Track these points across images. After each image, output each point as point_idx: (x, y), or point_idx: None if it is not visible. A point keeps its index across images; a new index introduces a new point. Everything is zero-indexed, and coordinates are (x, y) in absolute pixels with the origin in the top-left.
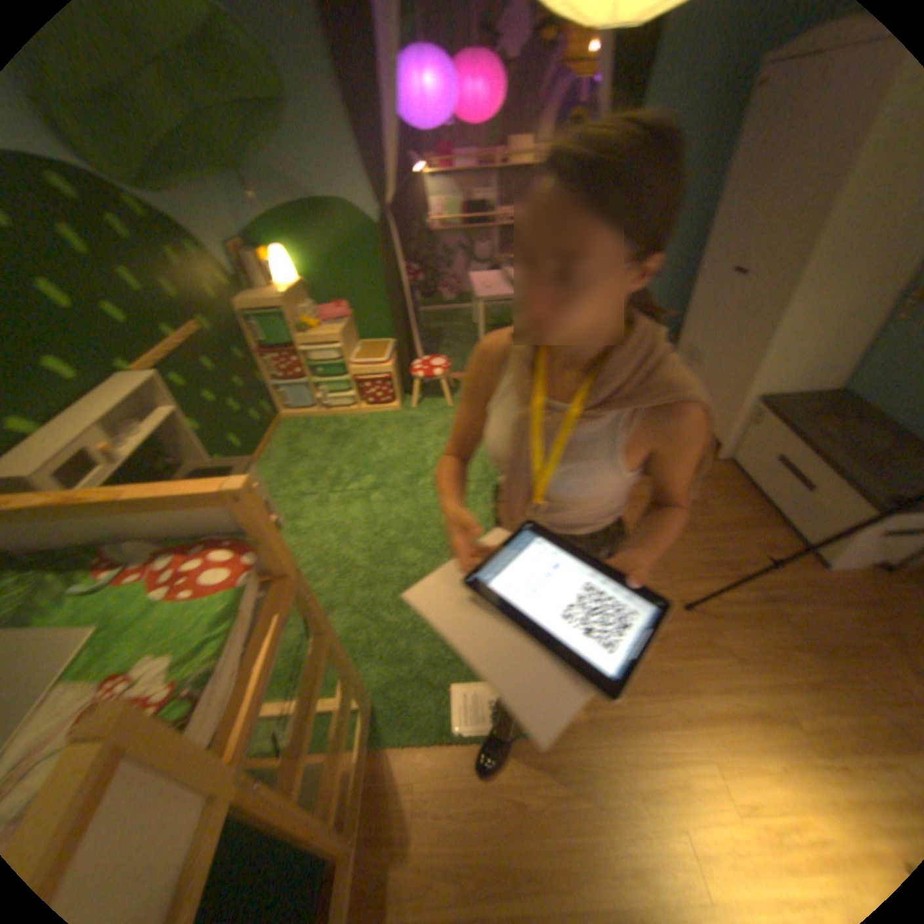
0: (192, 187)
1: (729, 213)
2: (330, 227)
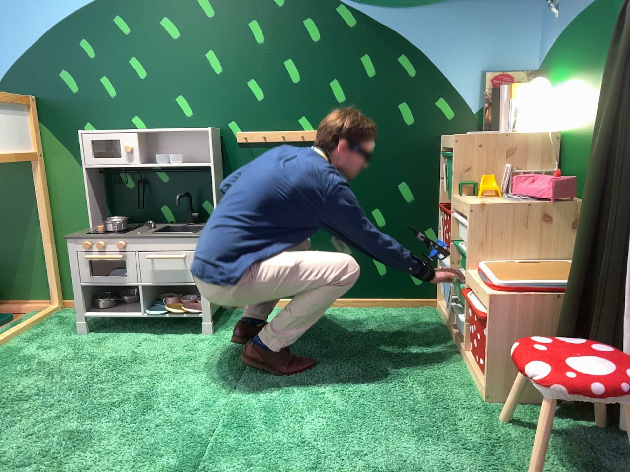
0: (461, 6)
1: None
2: (606, 43)
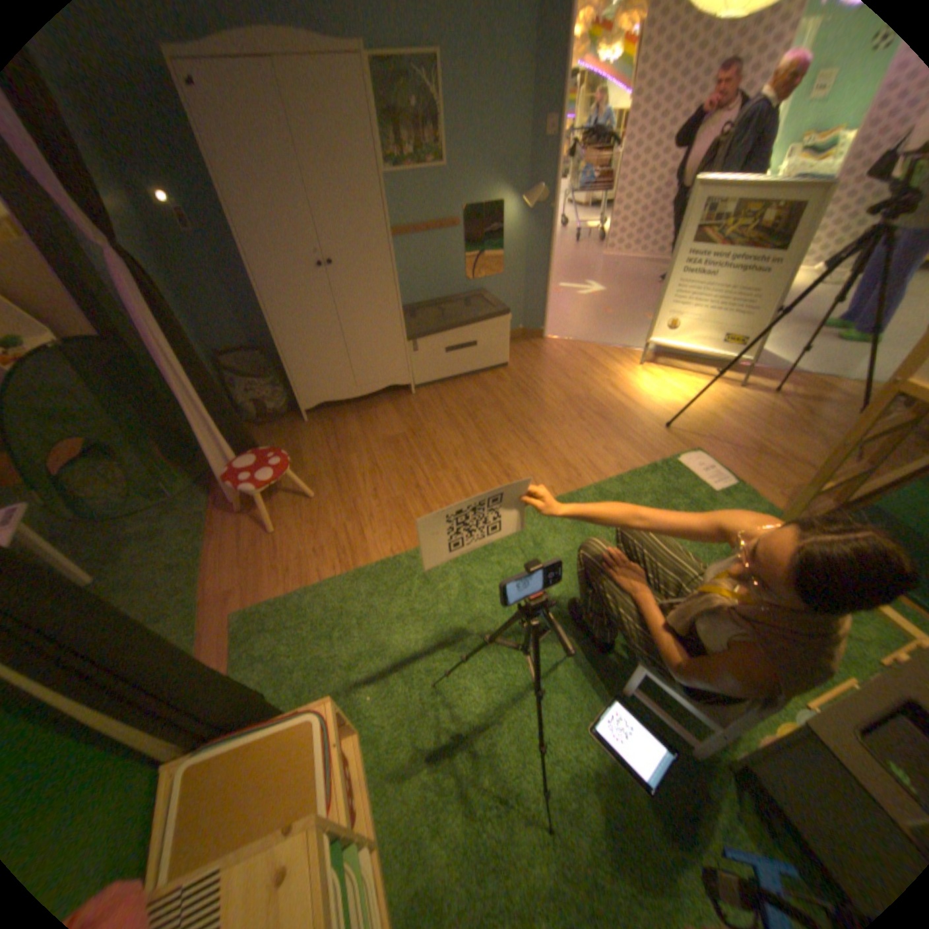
0: None
1: (251, 223)
2: None
